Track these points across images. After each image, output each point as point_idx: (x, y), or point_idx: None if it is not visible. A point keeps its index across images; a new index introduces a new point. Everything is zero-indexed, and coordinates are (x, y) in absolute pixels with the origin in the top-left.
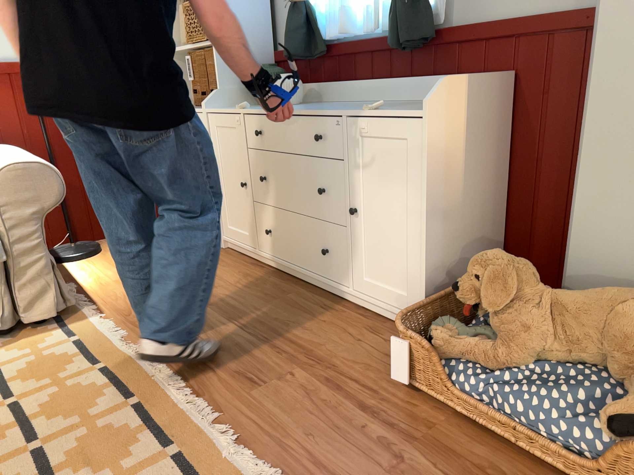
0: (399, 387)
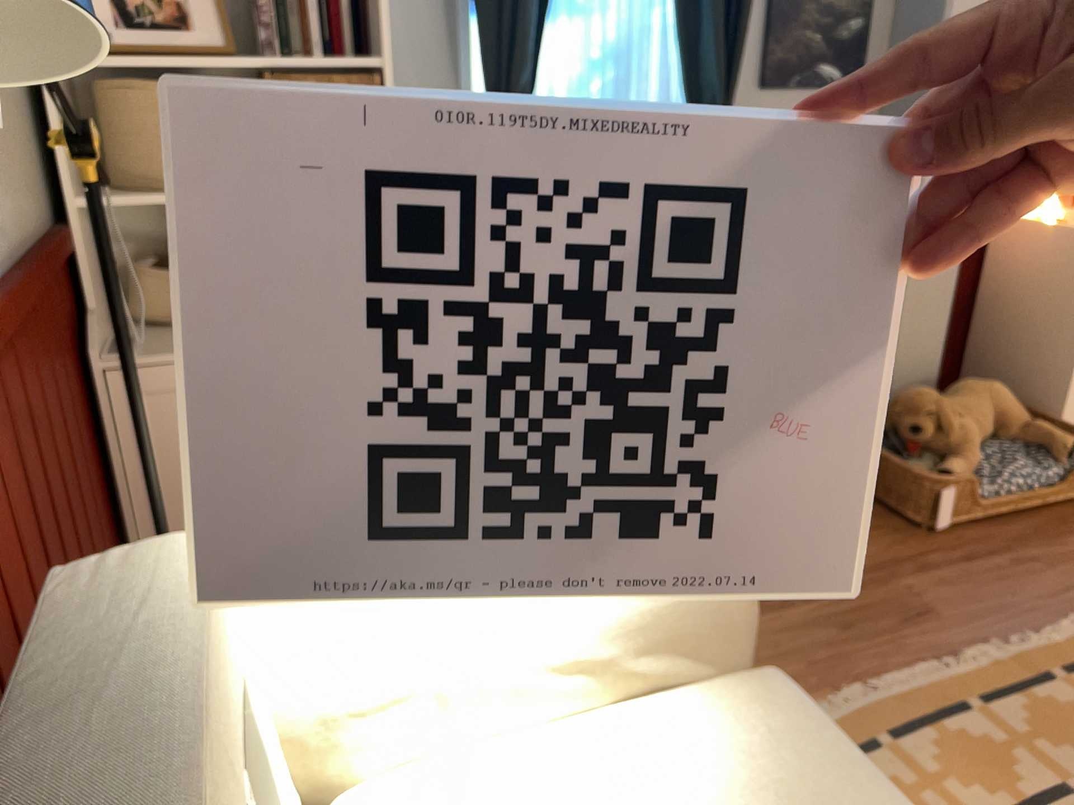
0: (936, 537)
